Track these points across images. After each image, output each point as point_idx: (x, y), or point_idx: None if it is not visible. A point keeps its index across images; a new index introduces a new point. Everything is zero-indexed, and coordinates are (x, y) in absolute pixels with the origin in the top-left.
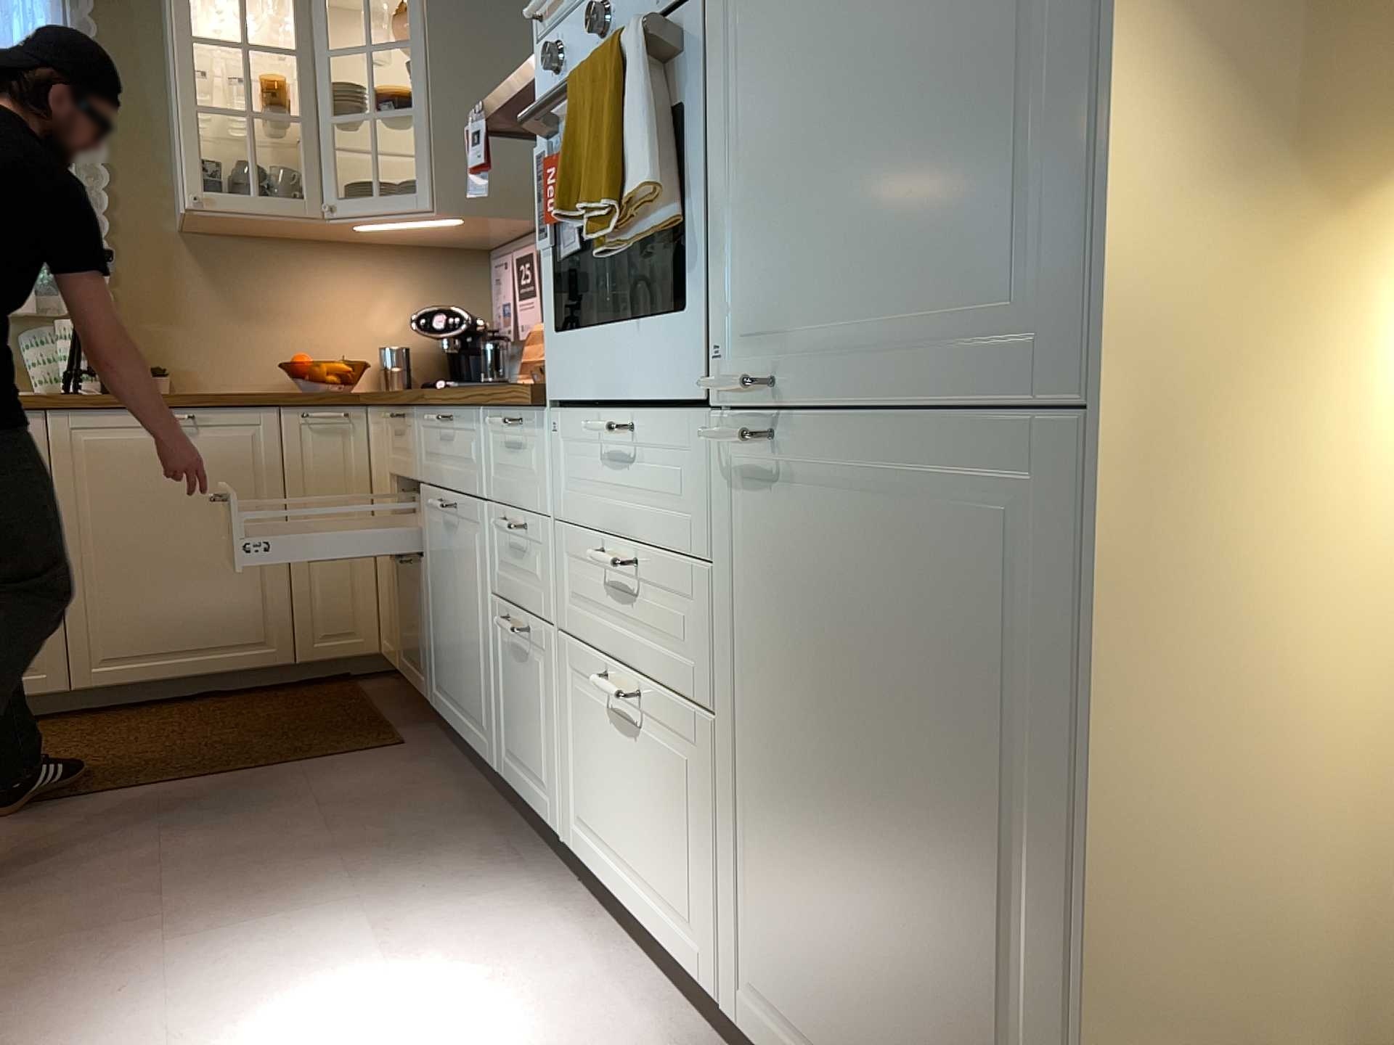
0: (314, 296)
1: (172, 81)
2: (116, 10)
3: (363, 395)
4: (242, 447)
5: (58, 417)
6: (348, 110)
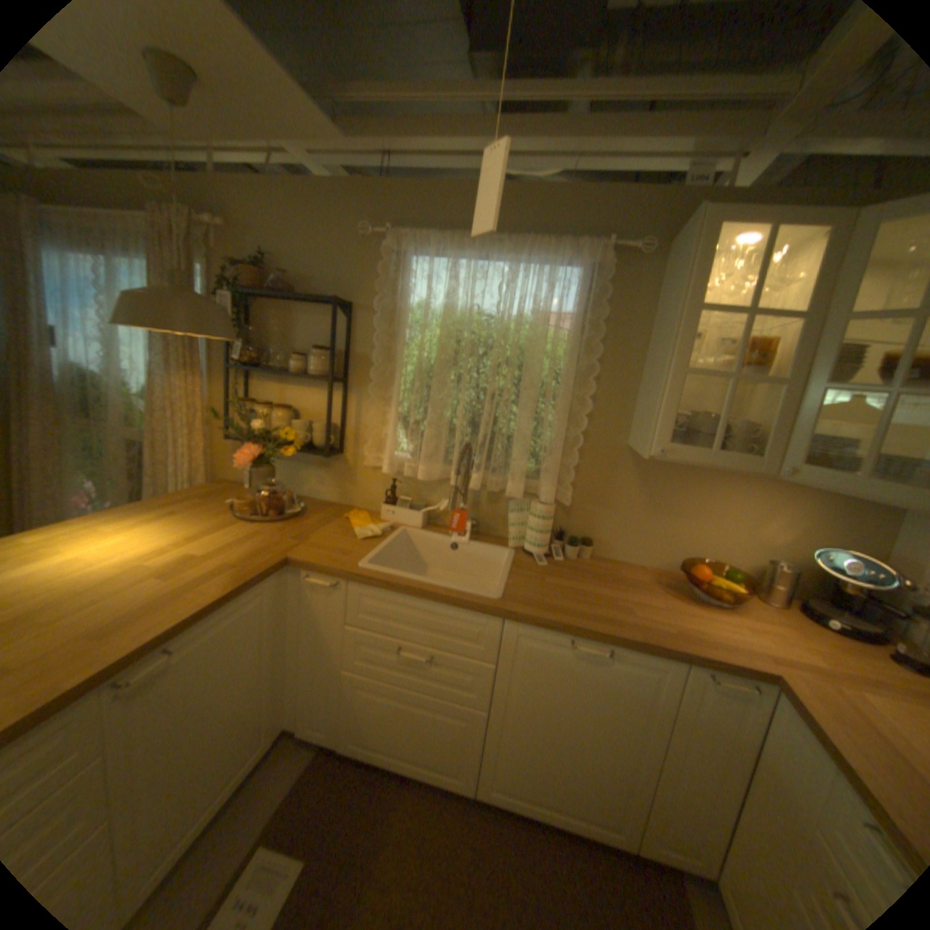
0: (720, 506)
1: (670, 343)
2: (630, 274)
3: (787, 683)
4: (648, 687)
5: (512, 625)
6: (843, 371)
